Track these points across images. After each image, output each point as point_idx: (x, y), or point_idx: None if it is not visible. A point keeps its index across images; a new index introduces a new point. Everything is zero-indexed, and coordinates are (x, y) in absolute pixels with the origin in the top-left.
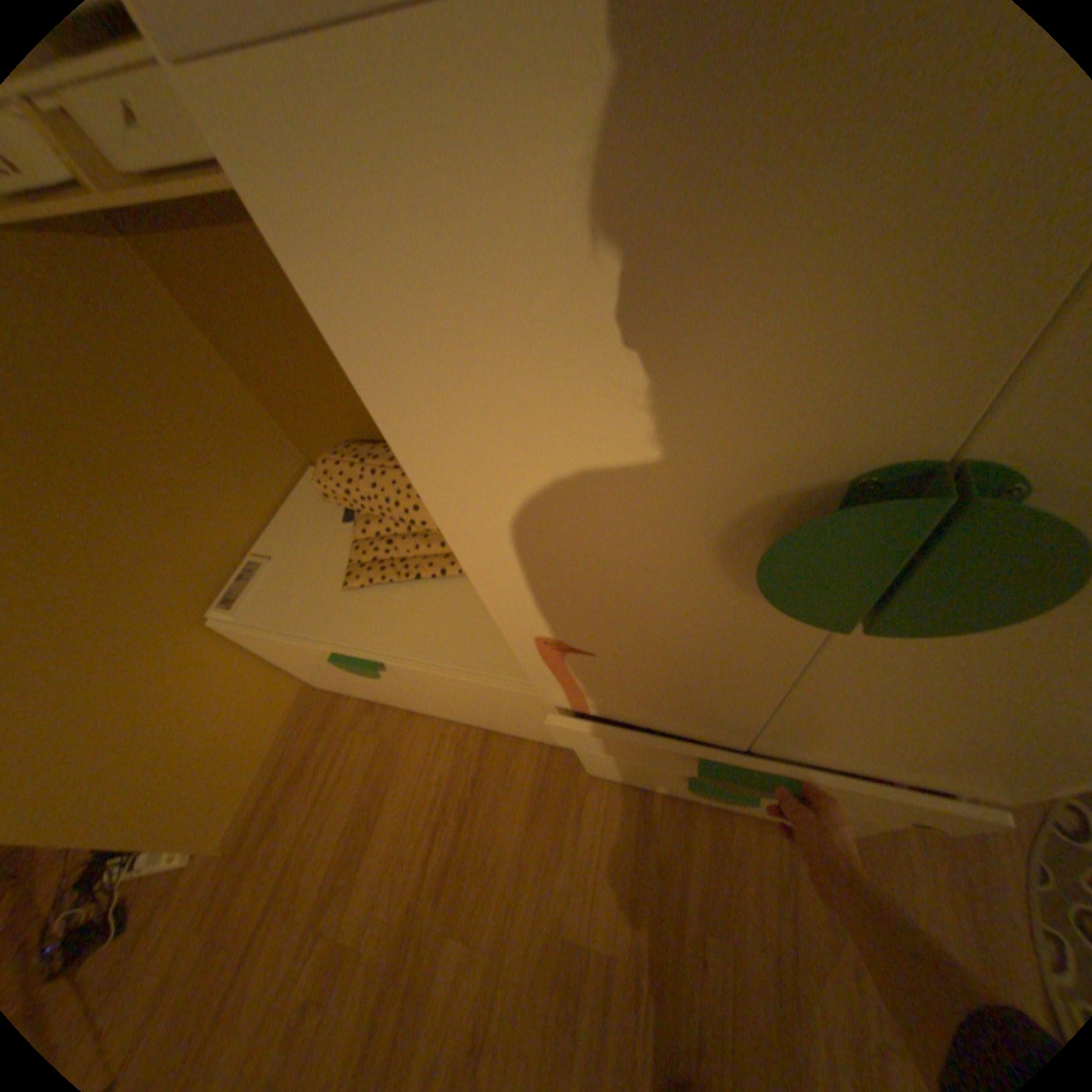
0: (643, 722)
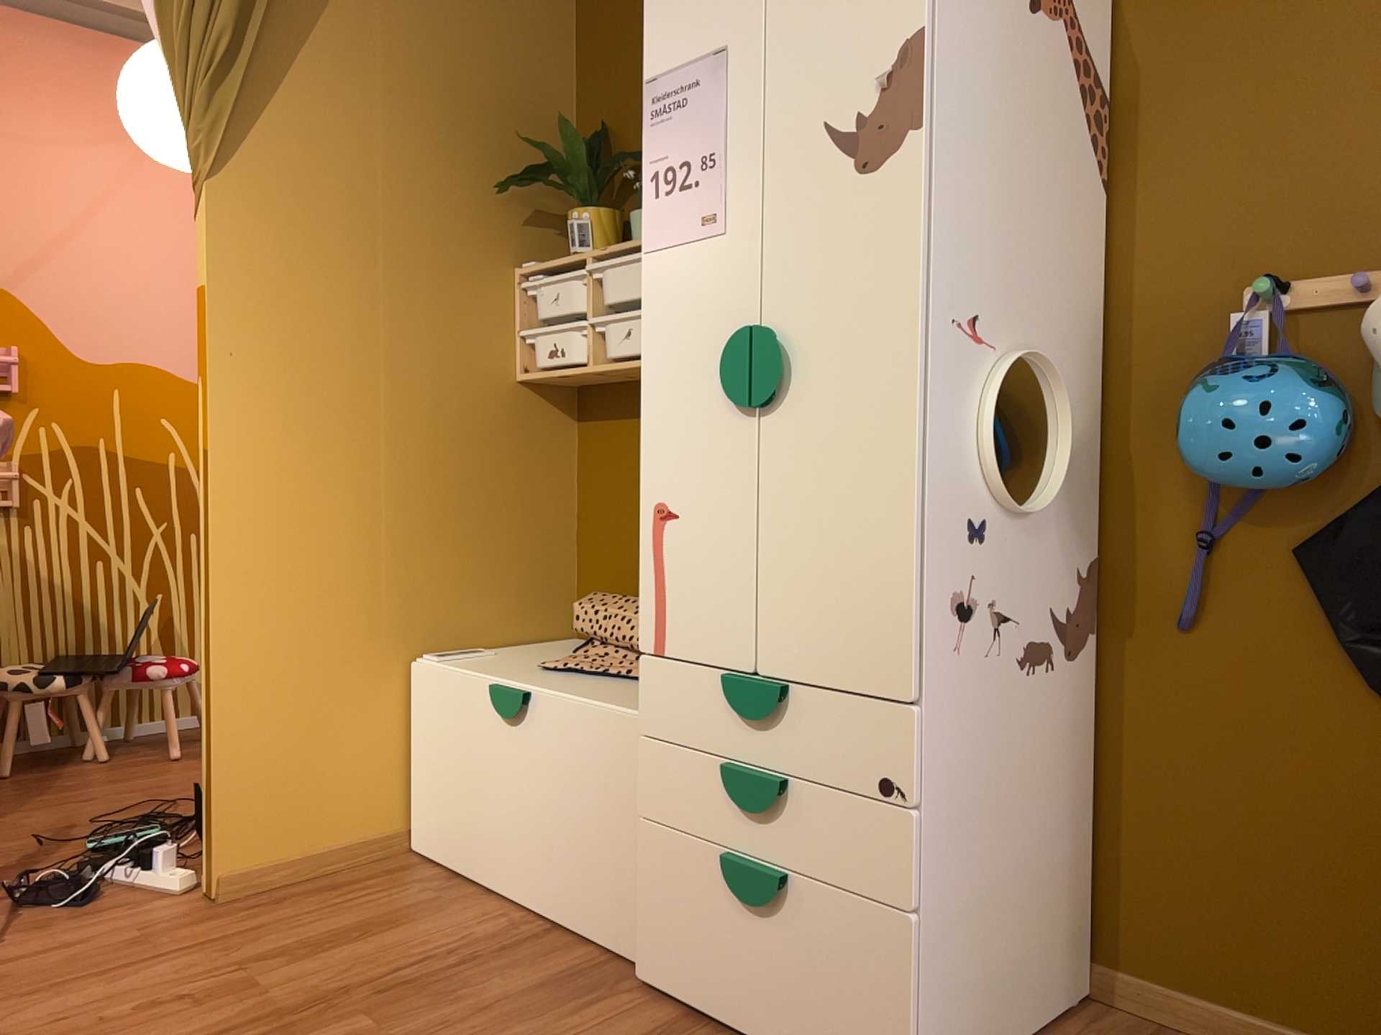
0: (695, 654)
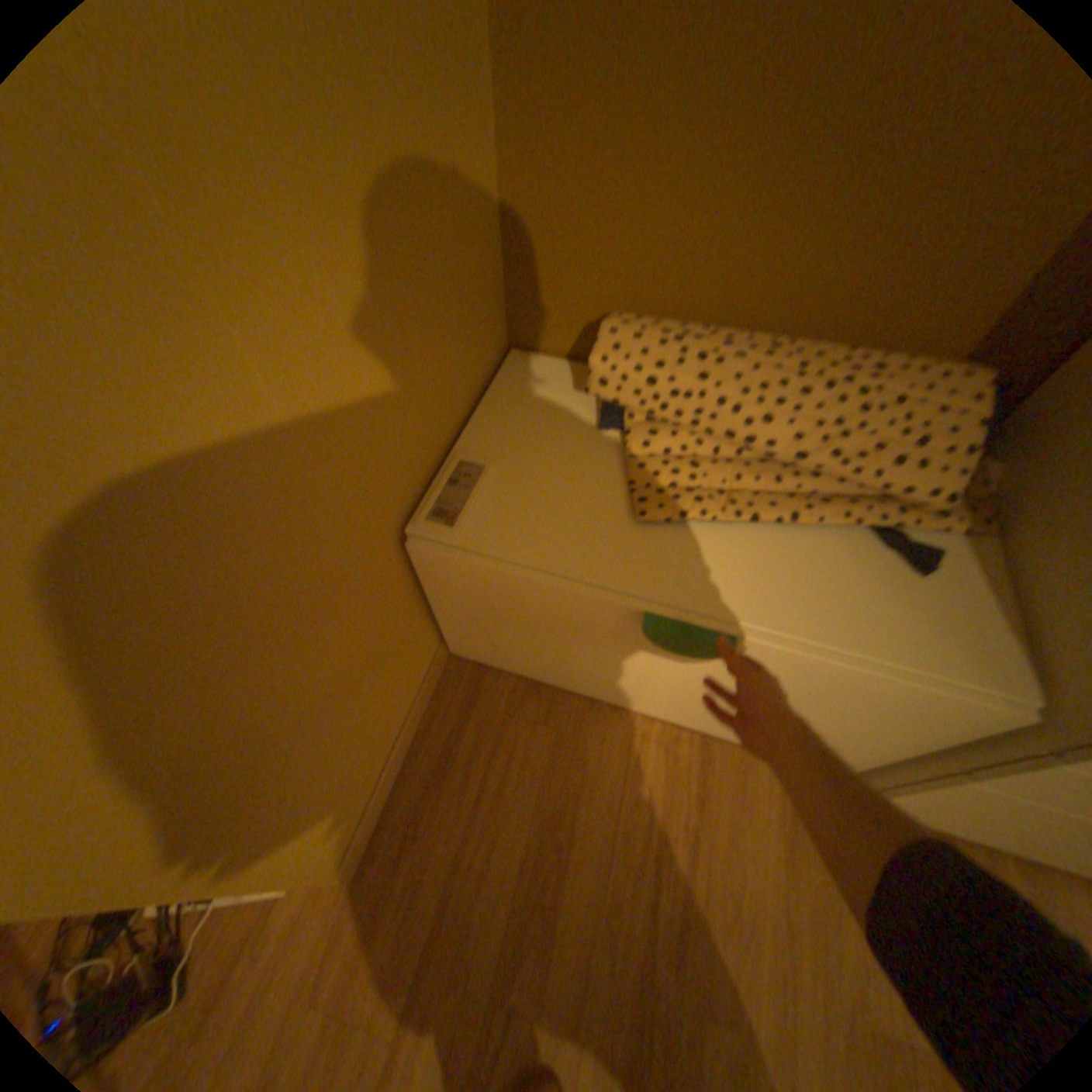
0: None
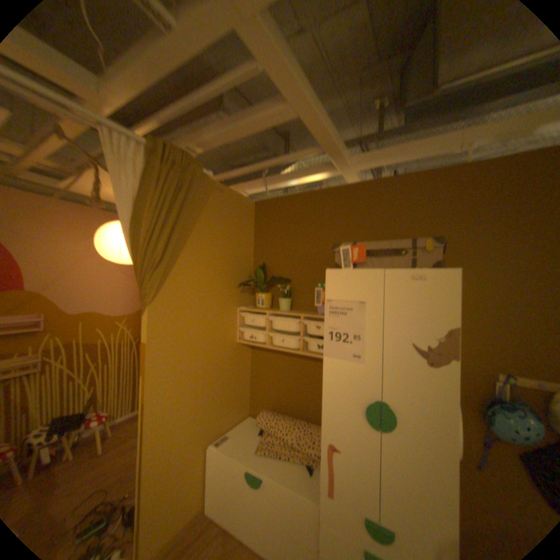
0: (348, 505)
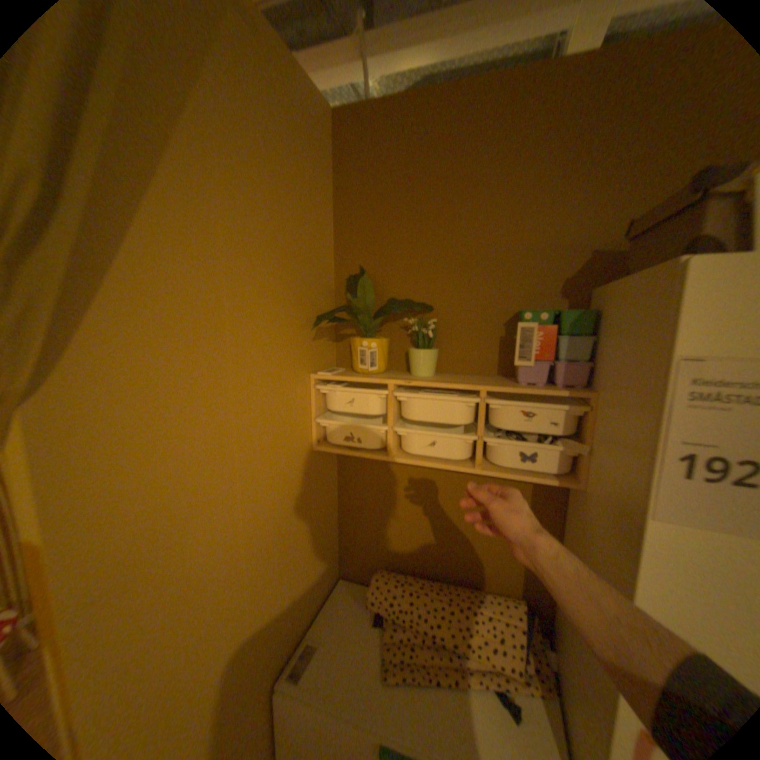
0: None
